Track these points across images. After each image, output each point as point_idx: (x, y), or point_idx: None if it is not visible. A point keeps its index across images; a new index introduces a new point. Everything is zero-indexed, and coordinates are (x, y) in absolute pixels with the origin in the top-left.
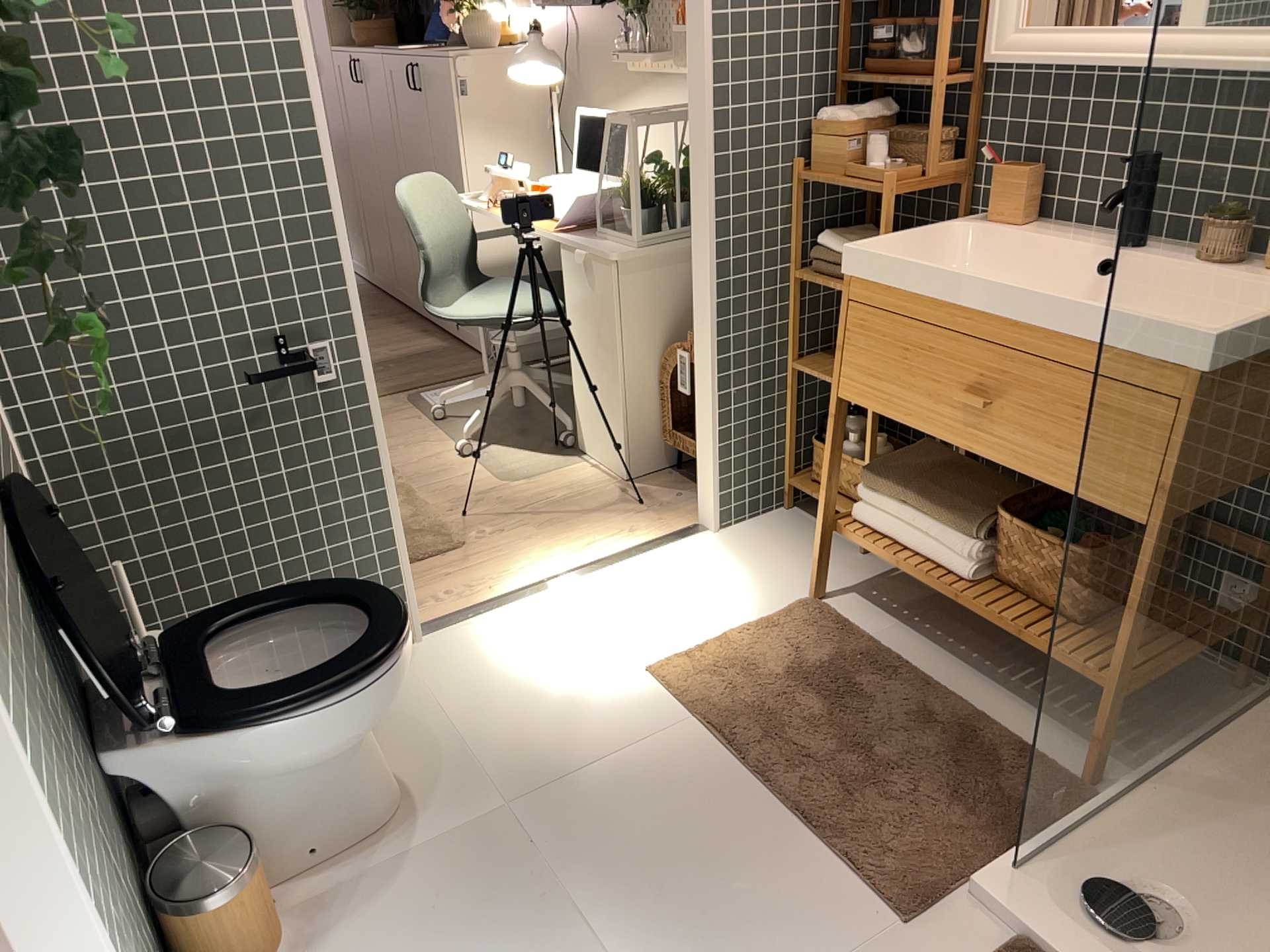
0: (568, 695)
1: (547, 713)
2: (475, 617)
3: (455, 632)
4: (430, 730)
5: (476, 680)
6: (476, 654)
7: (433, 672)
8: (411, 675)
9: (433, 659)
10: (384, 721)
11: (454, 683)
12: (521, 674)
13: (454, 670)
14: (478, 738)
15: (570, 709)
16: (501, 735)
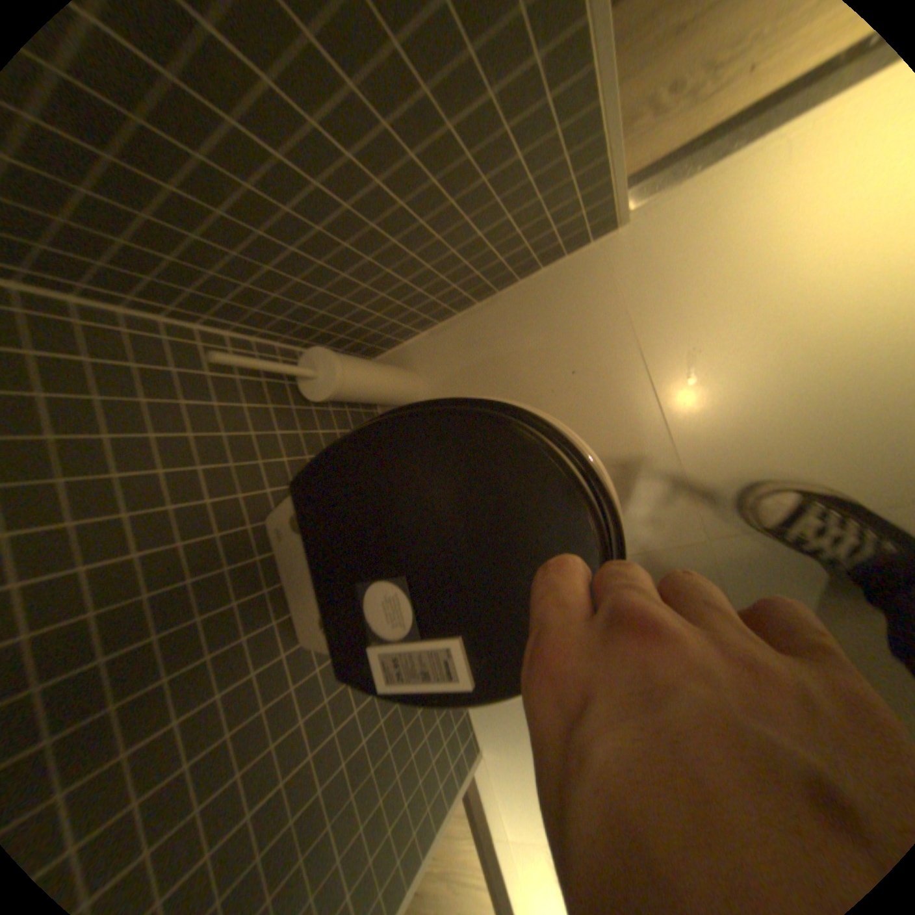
0: (831, 376)
1: (788, 406)
2: (710, 172)
3: (675, 208)
4: (627, 402)
5: (695, 320)
6: (701, 262)
7: (637, 296)
8: (609, 298)
9: (639, 269)
10: (576, 376)
11: (664, 321)
12: (763, 316)
13: (666, 294)
14: (683, 430)
15: (827, 407)
16: (714, 432)
